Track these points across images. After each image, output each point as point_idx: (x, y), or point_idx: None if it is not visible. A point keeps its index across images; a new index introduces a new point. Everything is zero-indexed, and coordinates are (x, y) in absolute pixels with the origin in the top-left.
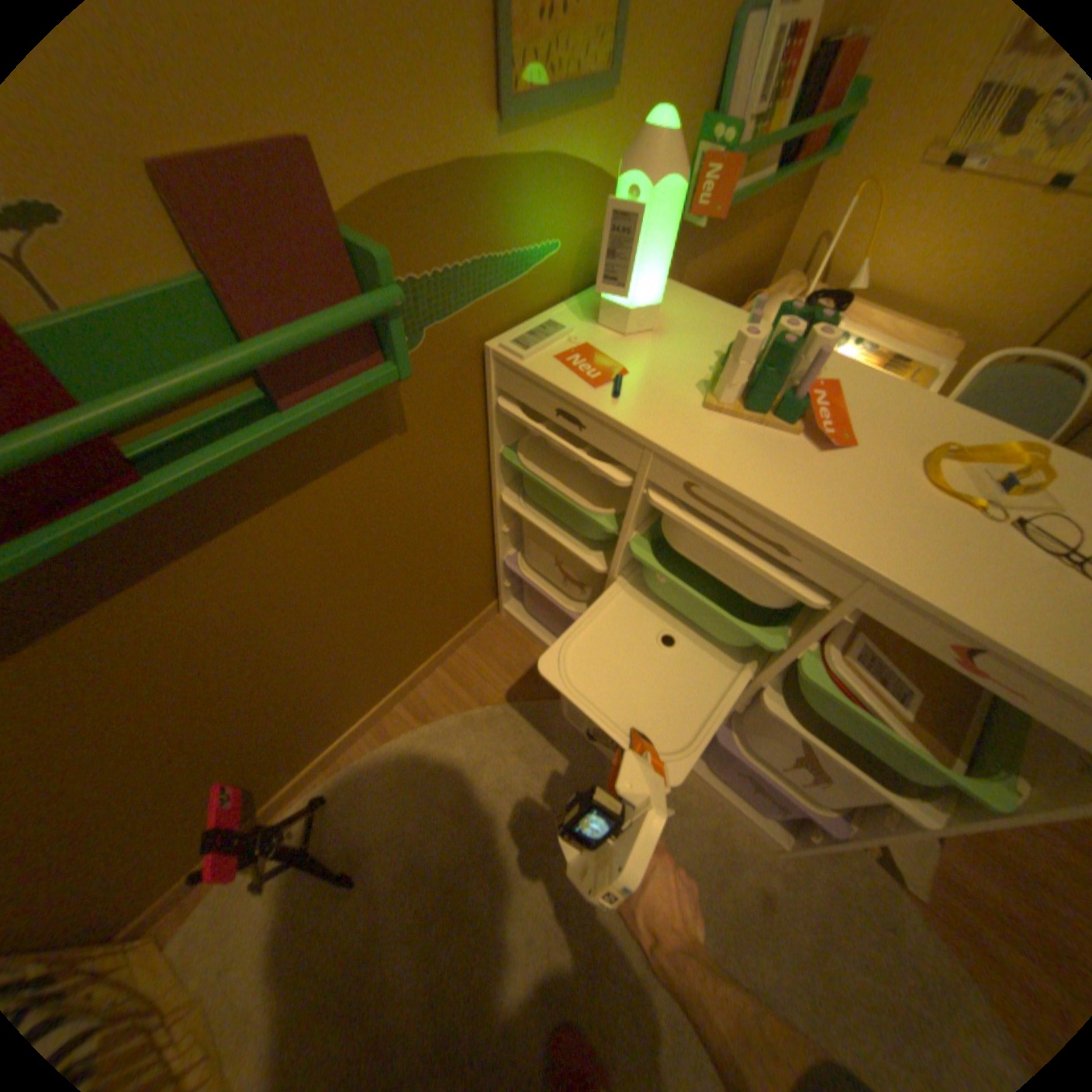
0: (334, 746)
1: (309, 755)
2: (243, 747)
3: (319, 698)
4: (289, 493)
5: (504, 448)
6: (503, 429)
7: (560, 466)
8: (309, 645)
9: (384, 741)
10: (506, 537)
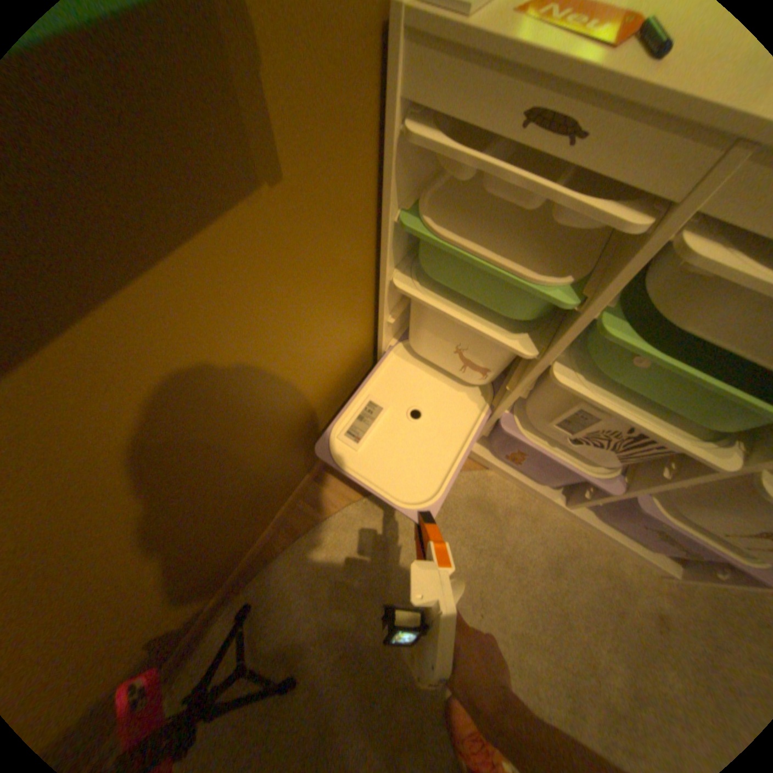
0: (246, 556)
1: (224, 574)
2: (145, 614)
3: (223, 533)
4: (82, 305)
5: (401, 211)
6: (401, 180)
7: (480, 226)
8: (197, 498)
9: (292, 539)
10: (388, 327)
